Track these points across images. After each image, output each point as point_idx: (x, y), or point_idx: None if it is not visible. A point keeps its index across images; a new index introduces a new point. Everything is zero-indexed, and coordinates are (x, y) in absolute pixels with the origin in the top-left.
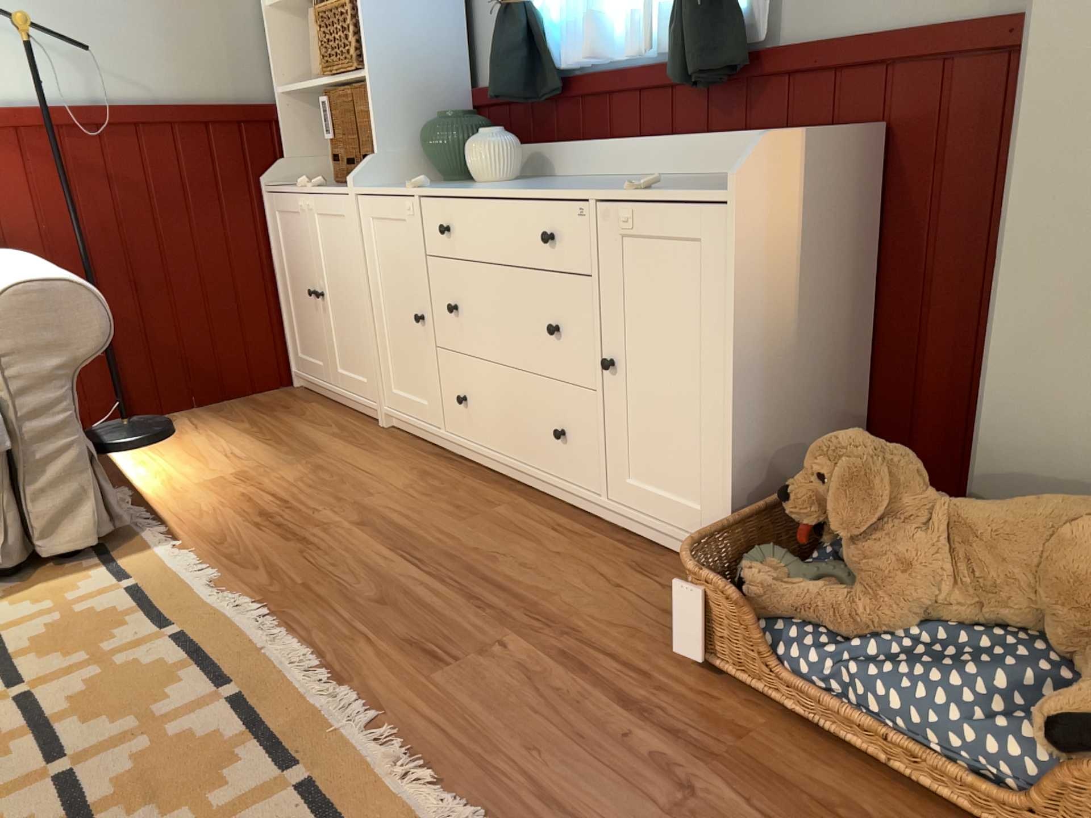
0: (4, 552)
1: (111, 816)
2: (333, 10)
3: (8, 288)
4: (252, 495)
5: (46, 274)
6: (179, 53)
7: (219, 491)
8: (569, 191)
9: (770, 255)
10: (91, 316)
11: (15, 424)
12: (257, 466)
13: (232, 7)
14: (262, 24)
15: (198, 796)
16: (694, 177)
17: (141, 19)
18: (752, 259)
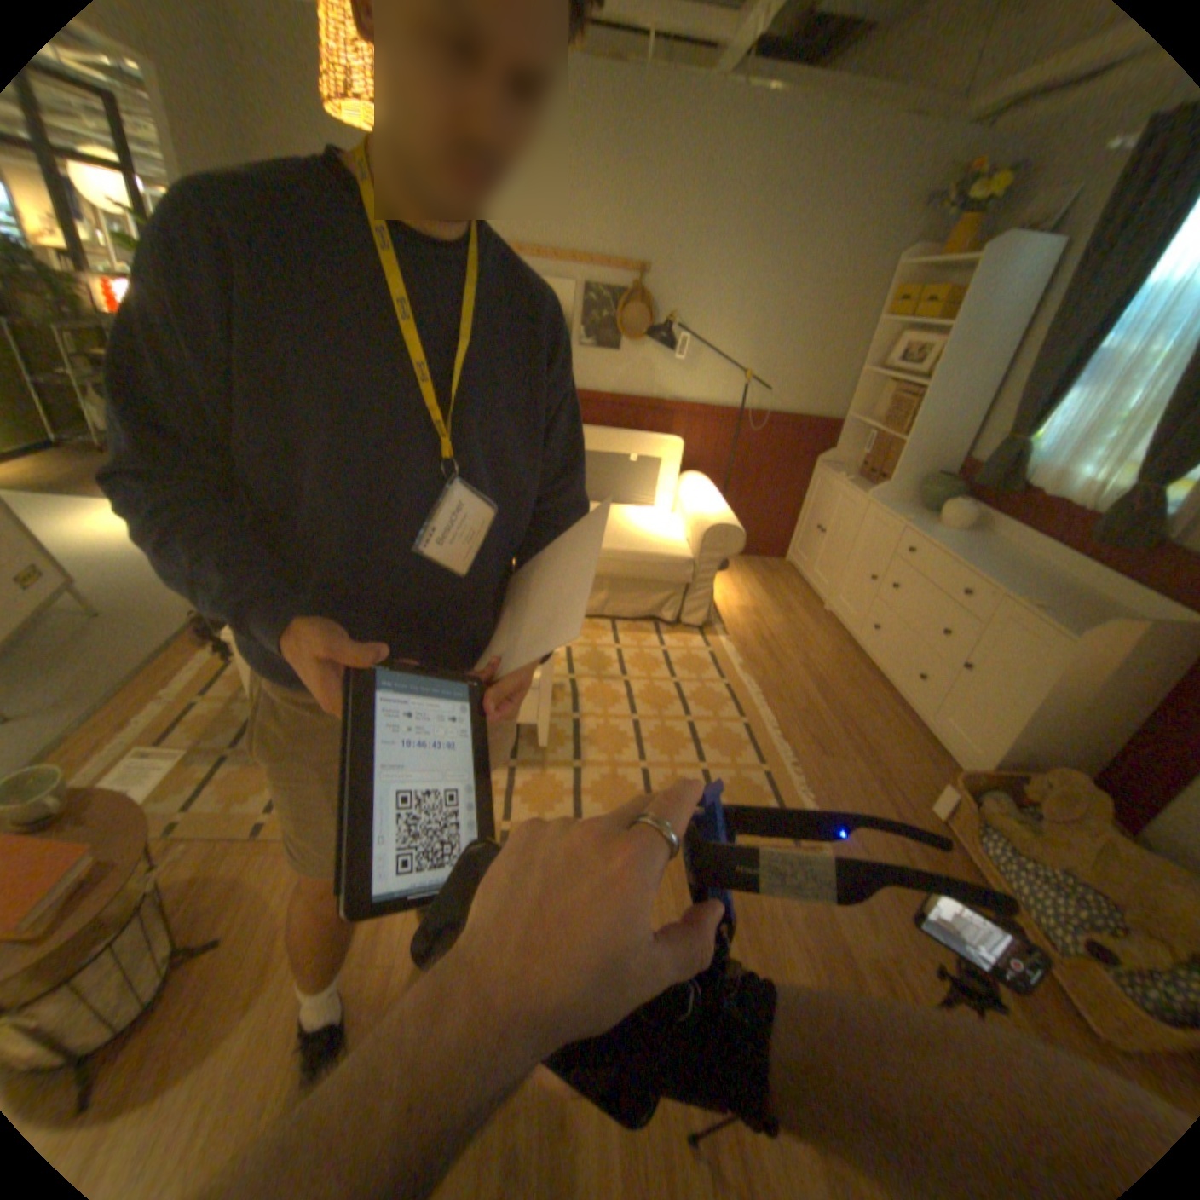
0: (670, 618)
1: (705, 748)
2: (904, 390)
3: (713, 525)
4: (758, 626)
5: (727, 520)
6: (807, 387)
7: (744, 616)
8: (993, 580)
9: (1091, 674)
10: (736, 543)
11: (693, 575)
12: (762, 609)
13: (845, 365)
14: (857, 376)
15: (732, 758)
16: (1081, 589)
17: (797, 368)
18: (1078, 674)
